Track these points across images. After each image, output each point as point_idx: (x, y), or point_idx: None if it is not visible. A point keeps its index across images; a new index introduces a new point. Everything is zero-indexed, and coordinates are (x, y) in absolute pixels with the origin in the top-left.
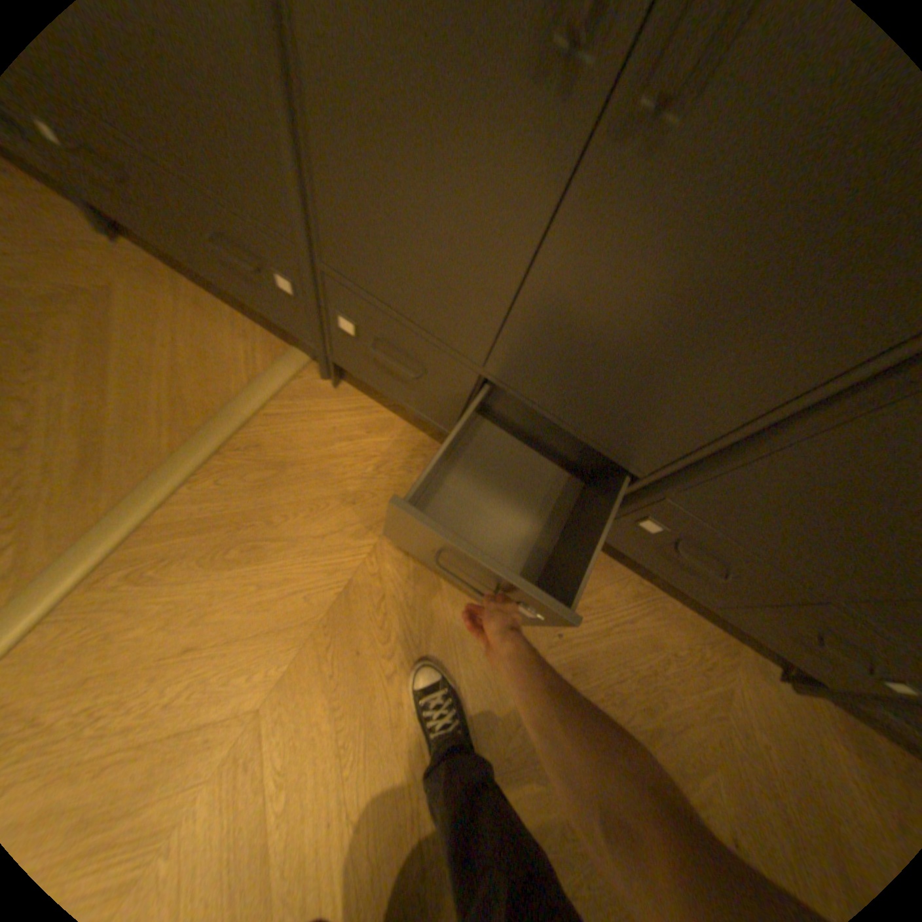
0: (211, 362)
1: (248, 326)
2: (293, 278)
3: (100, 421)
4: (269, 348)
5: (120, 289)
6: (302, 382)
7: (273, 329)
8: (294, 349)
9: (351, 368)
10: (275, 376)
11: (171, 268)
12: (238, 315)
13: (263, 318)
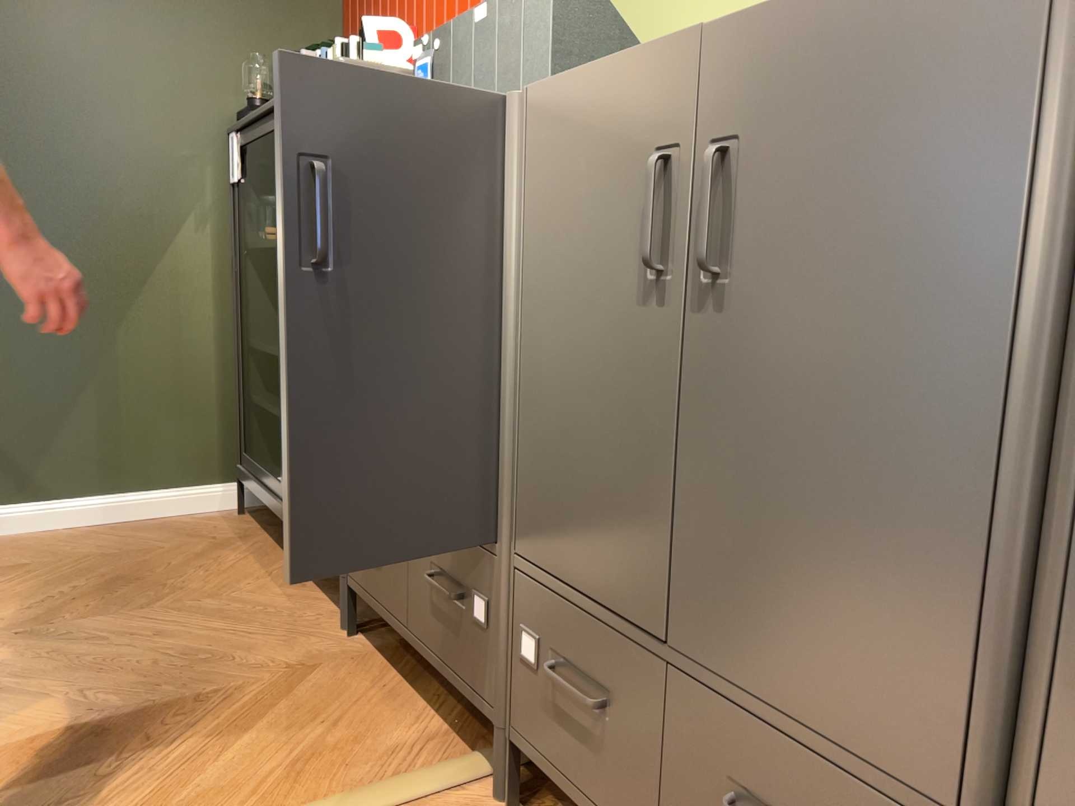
0: (361, 748)
1: (433, 724)
2: (488, 594)
3: (193, 774)
4: (443, 750)
5: (321, 669)
6: (461, 797)
7: (462, 733)
8: (475, 755)
9: (528, 743)
10: (428, 776)
11: (386, 661)
12: (428, 711)
13: (456, 720)
